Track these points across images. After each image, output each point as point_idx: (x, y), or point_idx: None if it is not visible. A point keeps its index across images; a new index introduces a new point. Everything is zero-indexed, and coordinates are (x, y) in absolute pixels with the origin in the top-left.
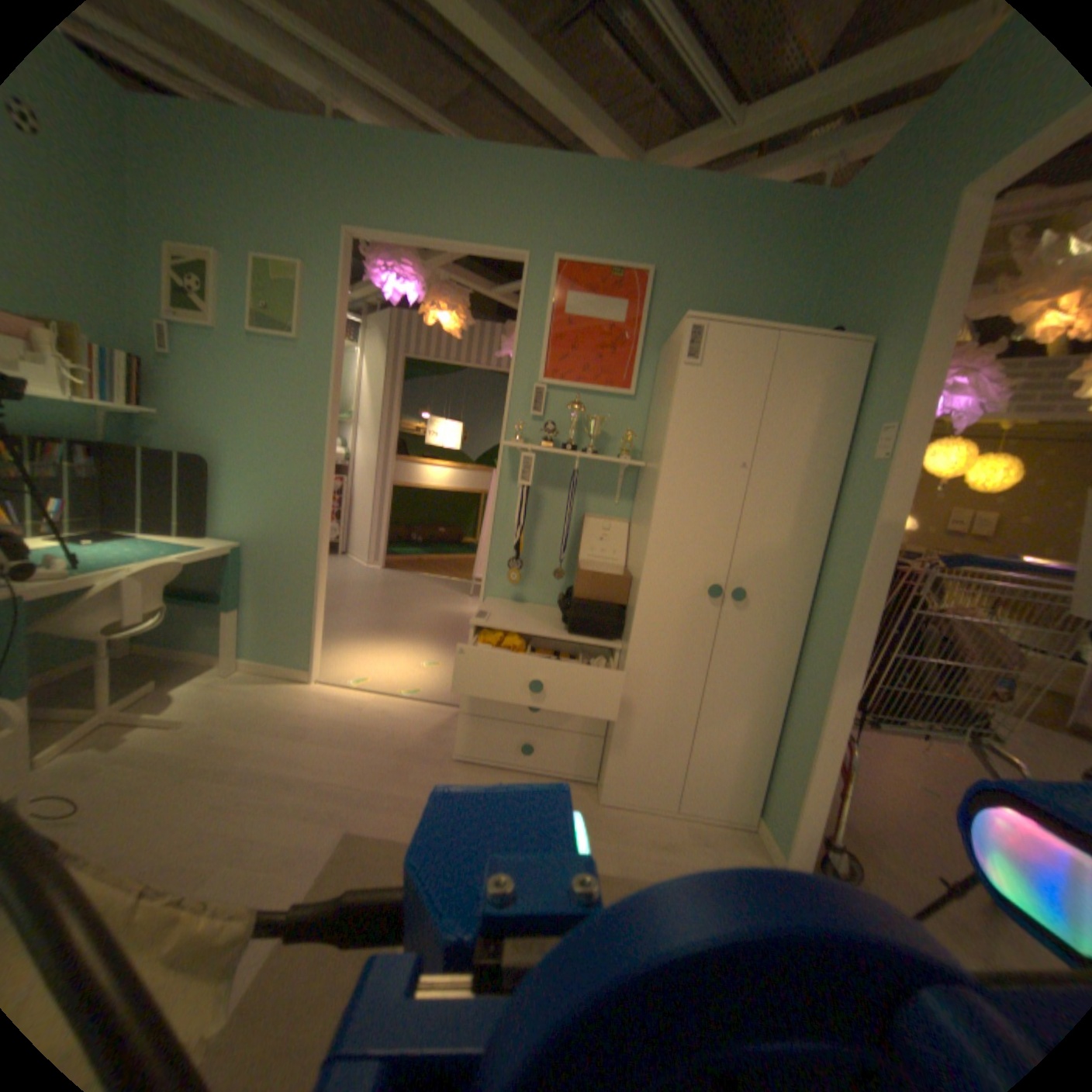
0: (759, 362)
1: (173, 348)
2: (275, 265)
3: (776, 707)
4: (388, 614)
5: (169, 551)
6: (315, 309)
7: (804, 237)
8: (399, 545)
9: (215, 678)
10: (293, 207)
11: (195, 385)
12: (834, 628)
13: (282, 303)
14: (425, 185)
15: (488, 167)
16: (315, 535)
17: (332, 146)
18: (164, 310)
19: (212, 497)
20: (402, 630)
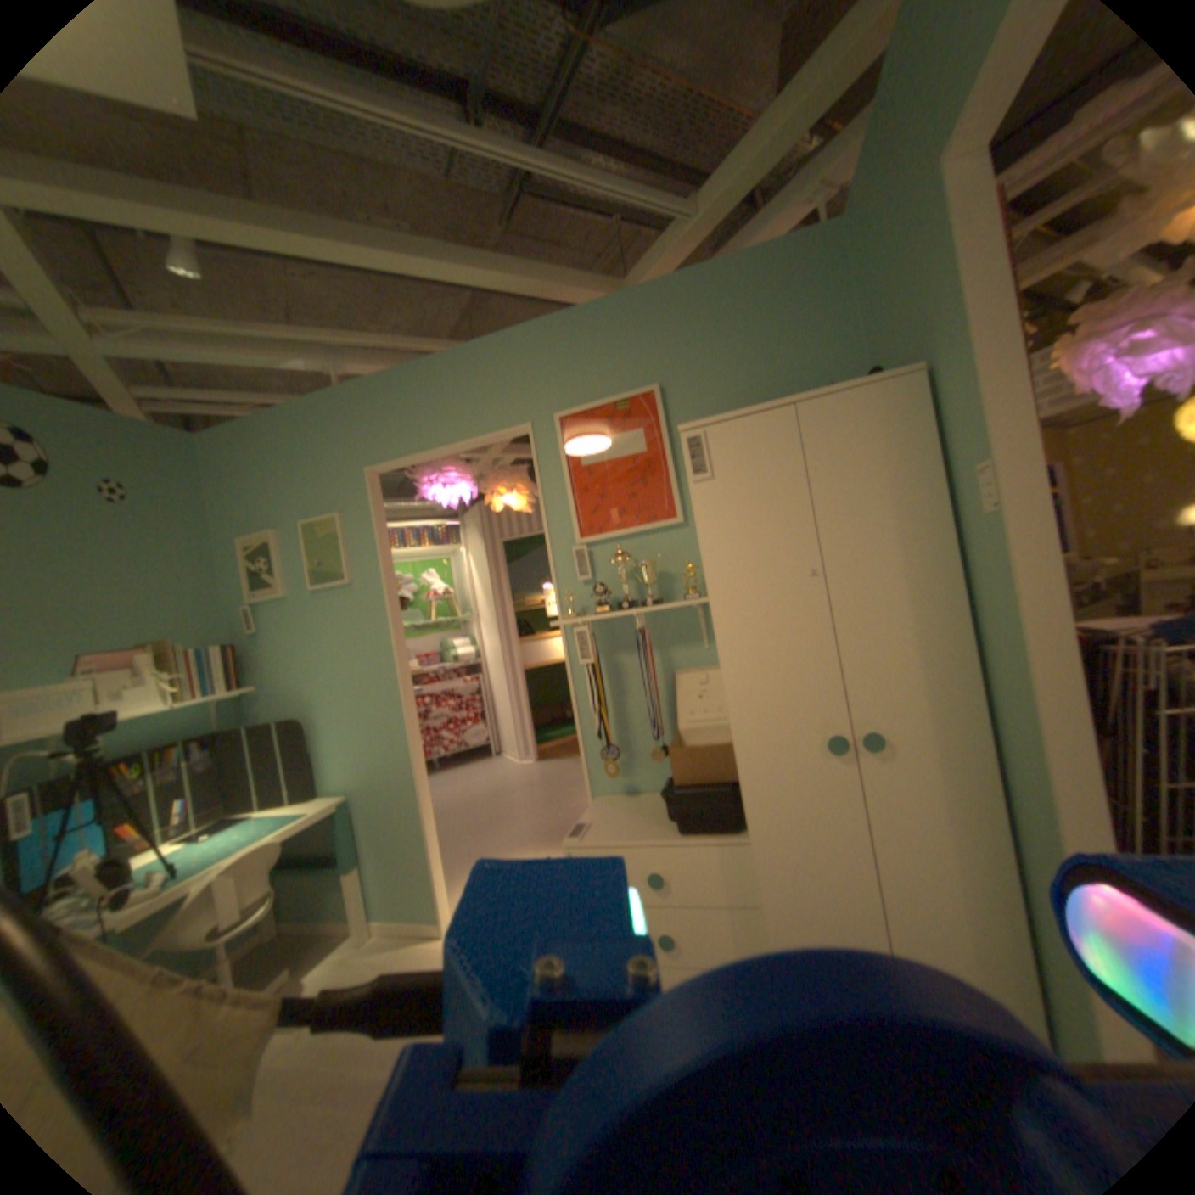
0: (783, 446)
1: (261, 626)
2: (320, 524)
3: (1005, 896)
4: (536, 821)
5: (275, 827)
6: (360, 550)
7: (818, 279)
8: (556, 726)
9: (350, 950)
10: (323, 469)
11: (282, 653)
12: (1035, 764)
13: (332, 555)
14: (422, 404)
15: (471, 363)
16: (410, 769)
17: (342, 406)
18: (246, 596)
19: (316, 755)
20: (551, 838)
